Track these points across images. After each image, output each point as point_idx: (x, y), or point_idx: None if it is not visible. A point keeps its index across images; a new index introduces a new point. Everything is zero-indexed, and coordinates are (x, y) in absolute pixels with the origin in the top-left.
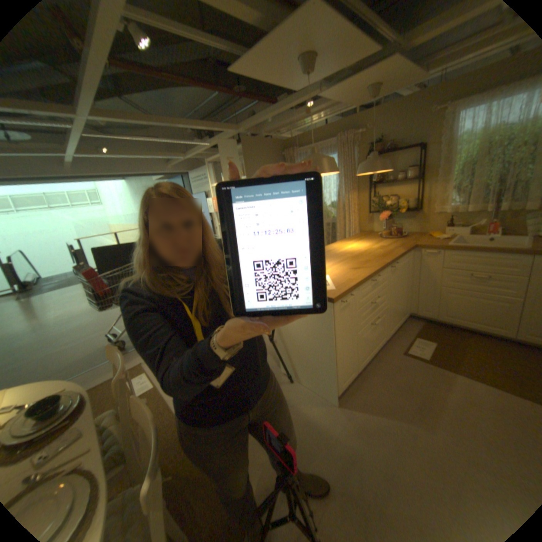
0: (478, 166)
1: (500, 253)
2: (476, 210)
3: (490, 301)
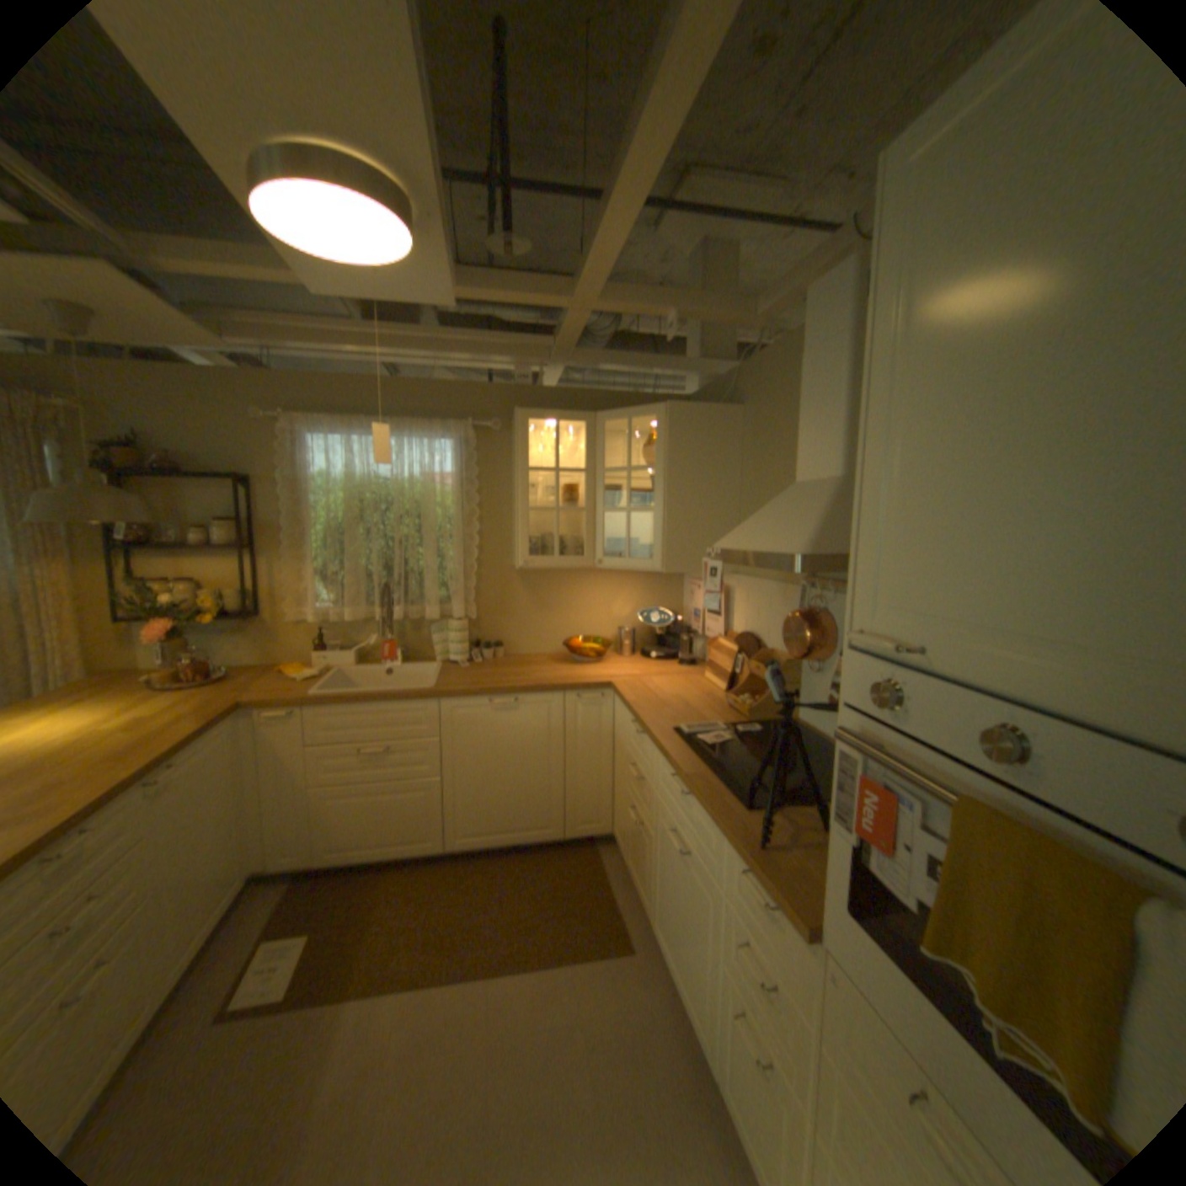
0: (349, 540)
1: (394, 701)
2: (358, 620)
3: (396, 796)
